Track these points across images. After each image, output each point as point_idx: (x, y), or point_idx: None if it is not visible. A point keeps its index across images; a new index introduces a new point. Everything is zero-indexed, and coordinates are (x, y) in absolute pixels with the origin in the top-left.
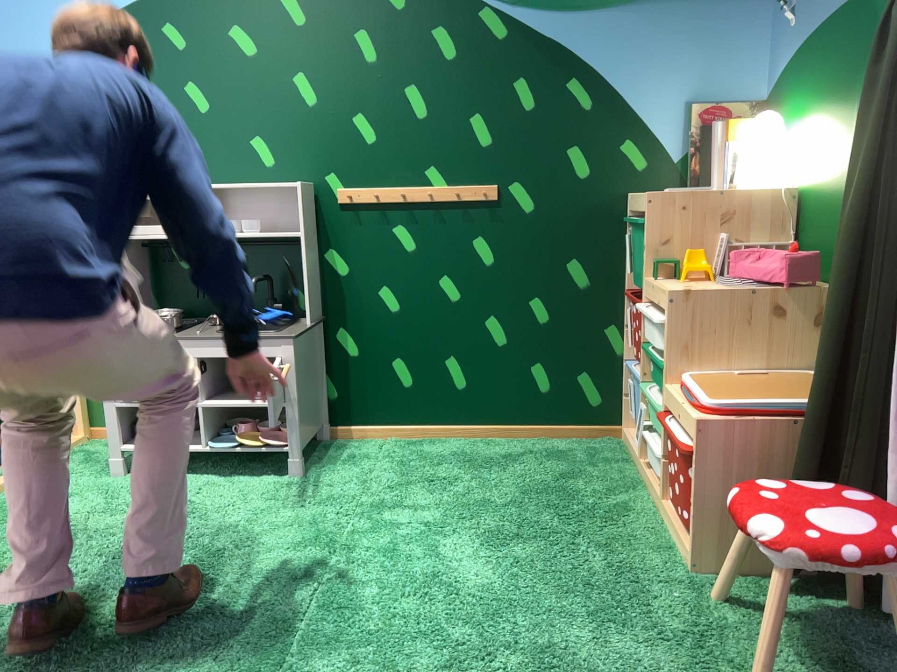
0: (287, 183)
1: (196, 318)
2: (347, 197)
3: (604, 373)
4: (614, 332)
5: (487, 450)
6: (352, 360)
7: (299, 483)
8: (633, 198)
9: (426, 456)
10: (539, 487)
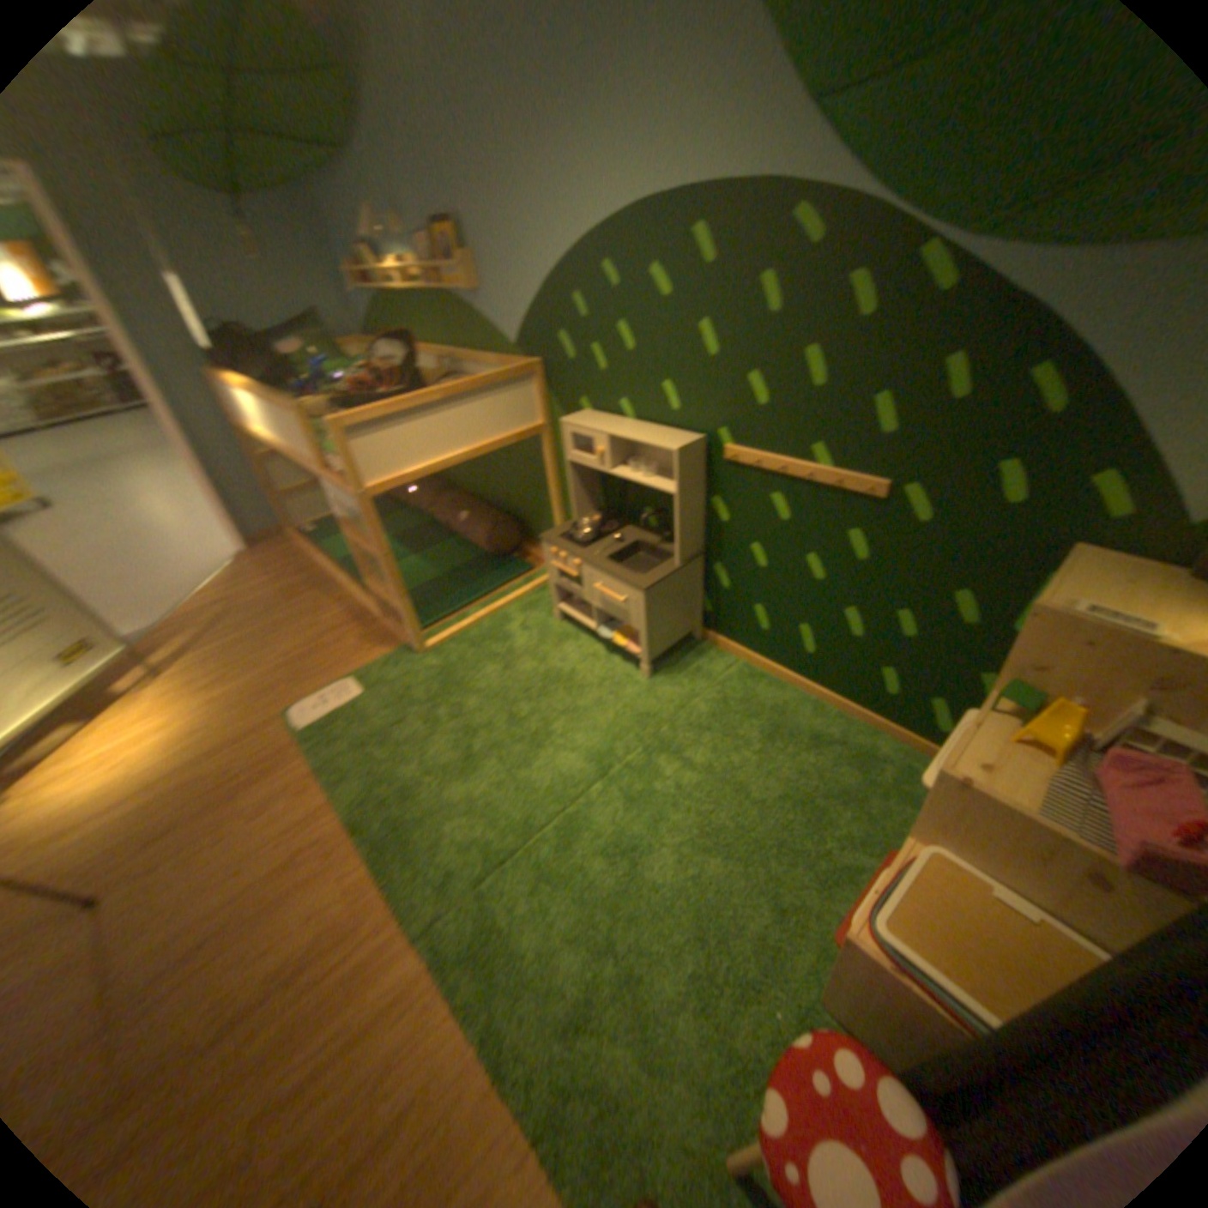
0: (686, 432)
1: (625, 518)
2: (732, 457)
3: (964, 713)
4: (993, 685)
5: (809, 718)
6: (725, 592)
7: (643, 684)
8: (1065, 565)
9: (752, 700)
10: (804, 798)
